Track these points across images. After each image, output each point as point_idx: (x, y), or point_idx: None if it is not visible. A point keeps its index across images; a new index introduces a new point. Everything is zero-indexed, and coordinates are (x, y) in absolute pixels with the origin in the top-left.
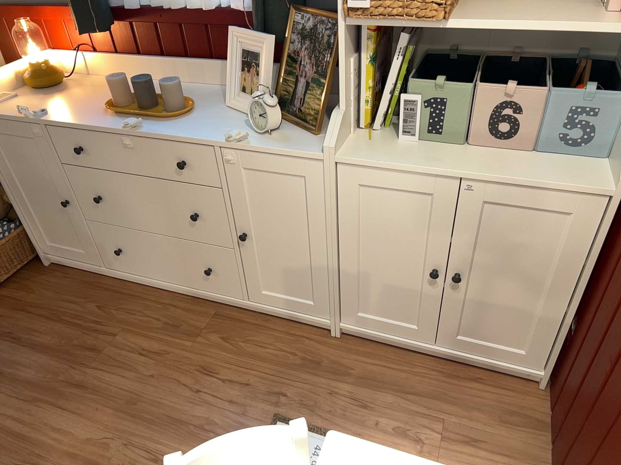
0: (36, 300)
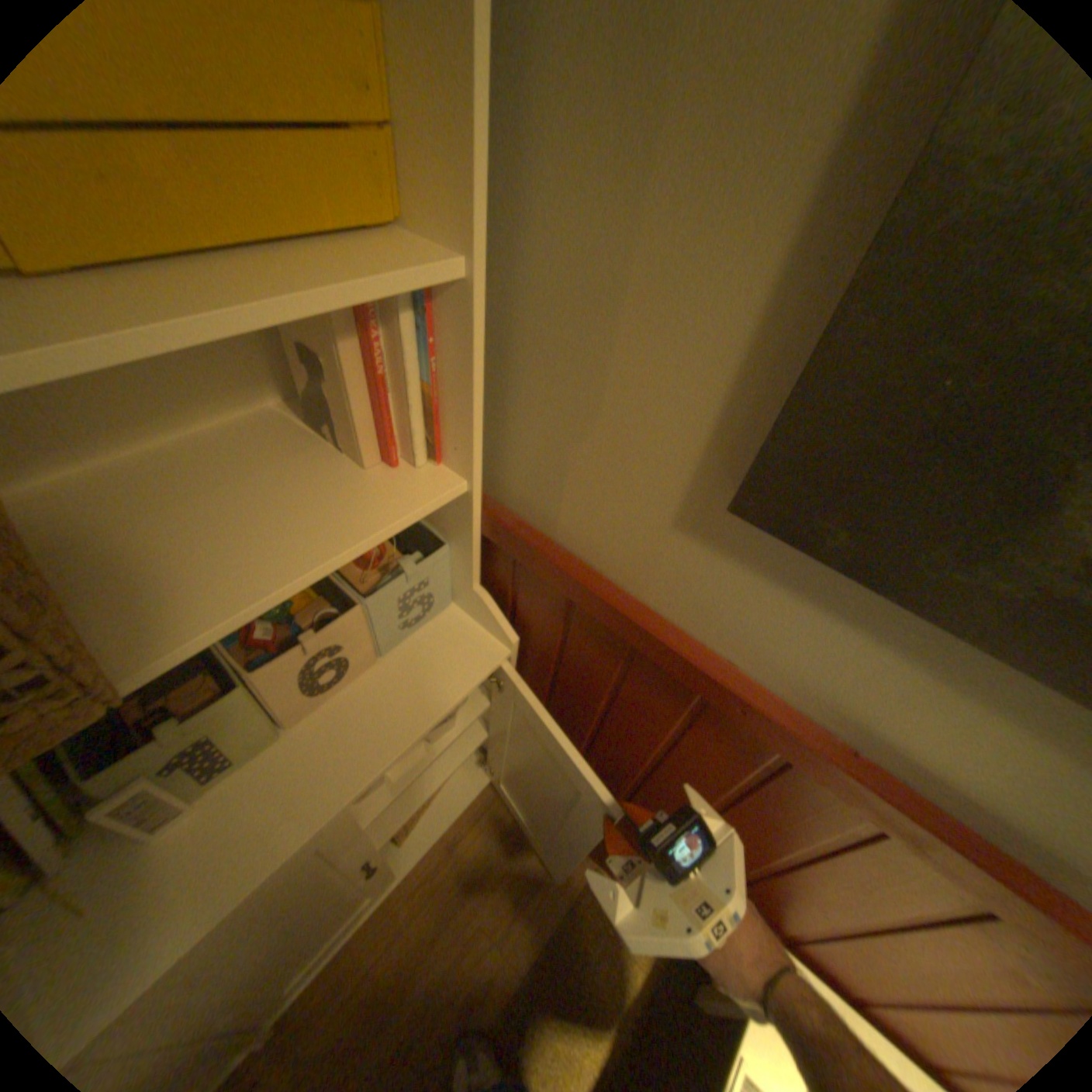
0: None
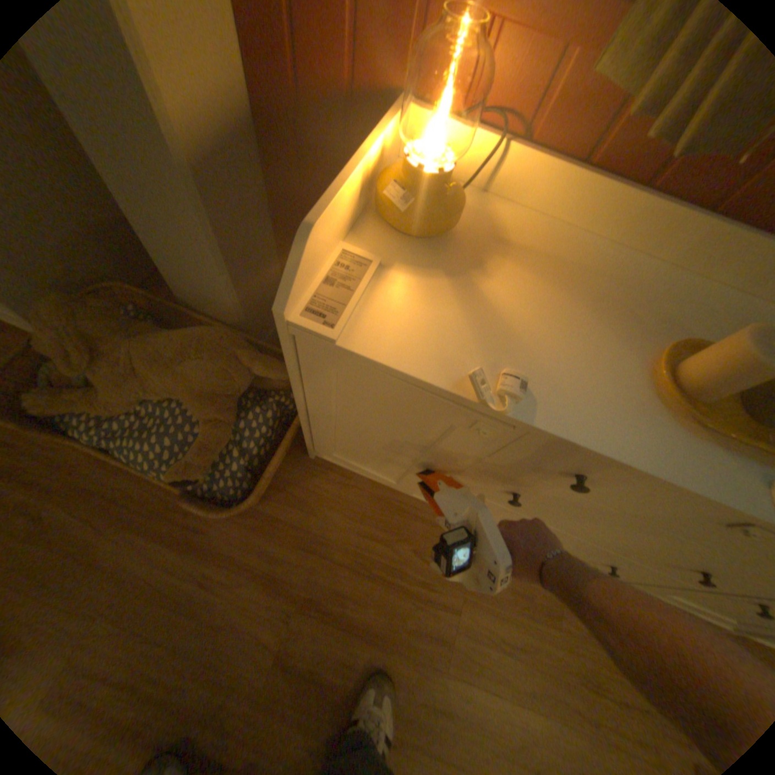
0: (316, 535)
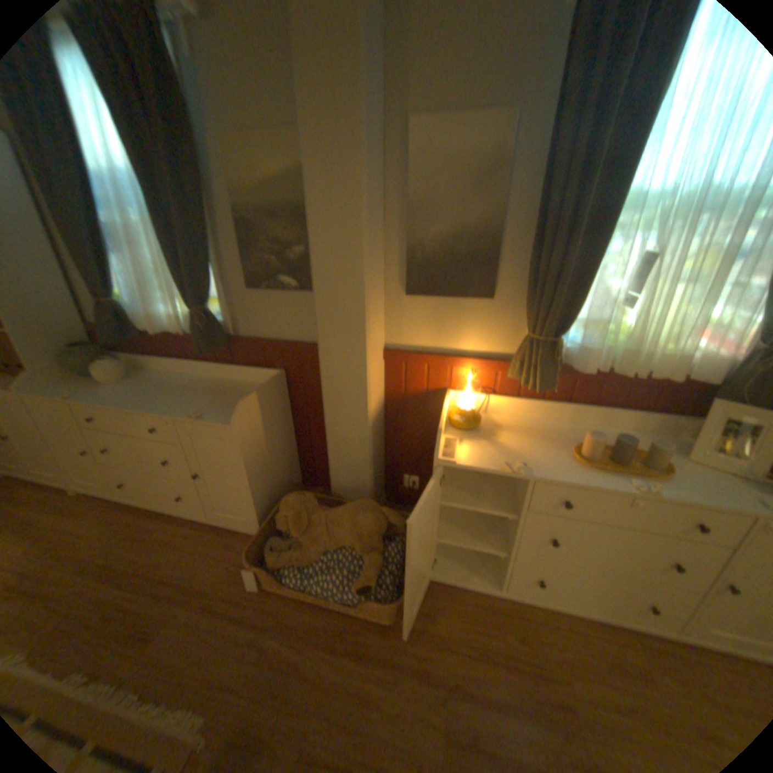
0: (445, 636)
